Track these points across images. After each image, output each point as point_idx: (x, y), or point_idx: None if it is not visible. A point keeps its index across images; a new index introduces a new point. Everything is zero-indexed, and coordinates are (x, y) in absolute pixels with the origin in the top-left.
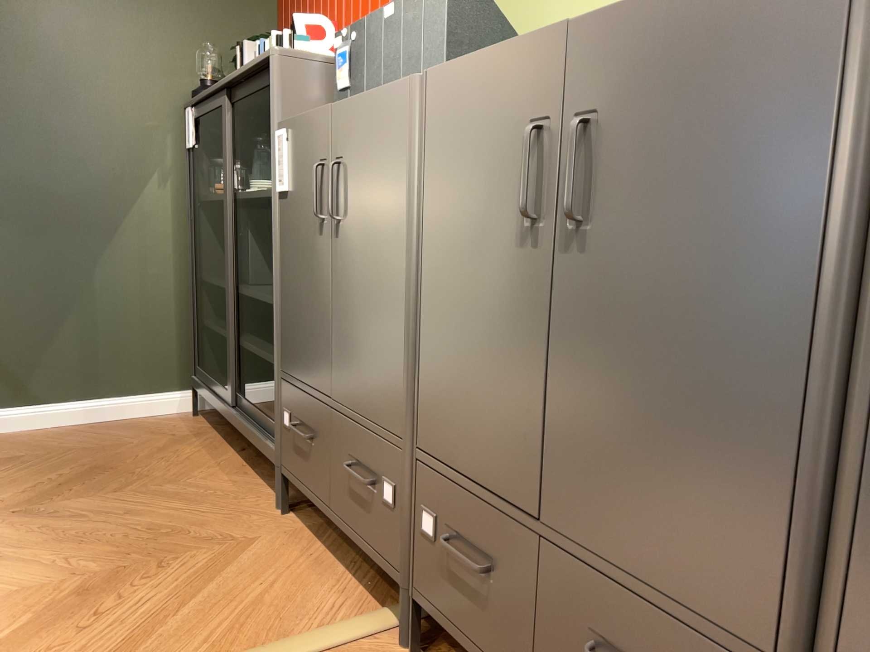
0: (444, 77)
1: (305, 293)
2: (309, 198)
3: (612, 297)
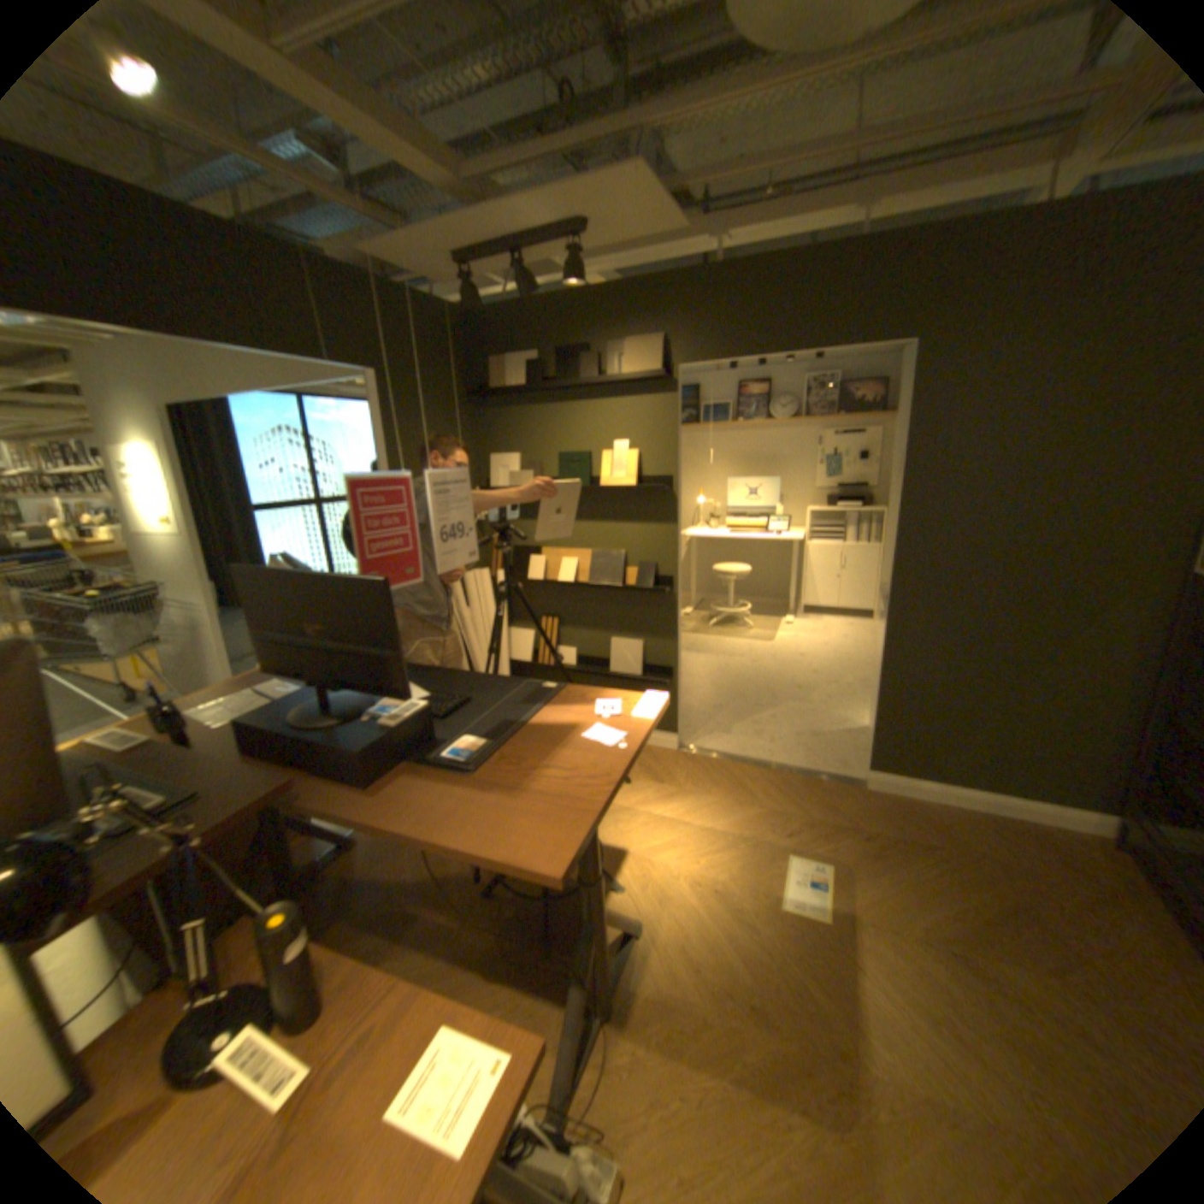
0: None
1: None
2: None
3: None
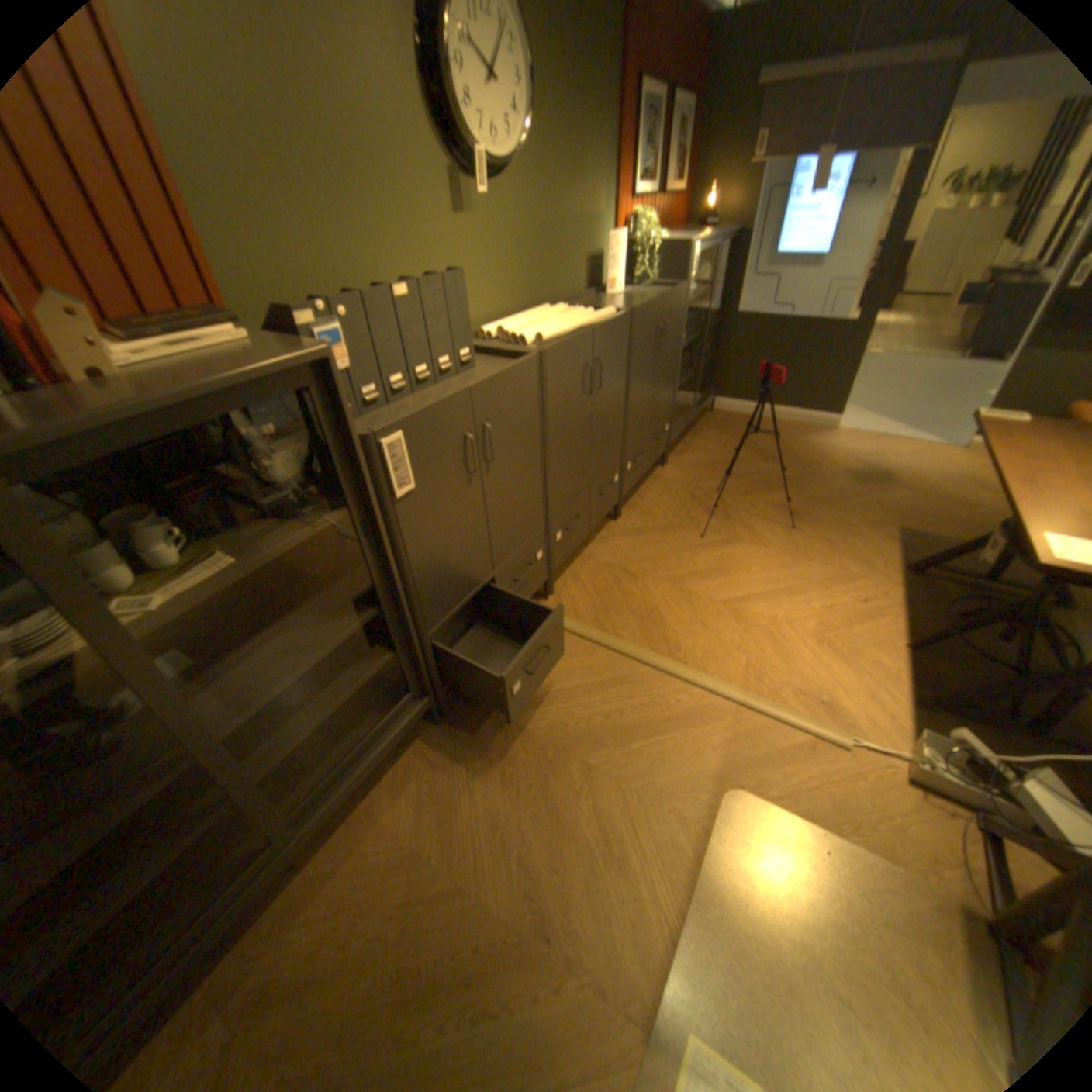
0: (554, 352)
1: (457, 541)
2: (452, 470)
3: (603, 406)
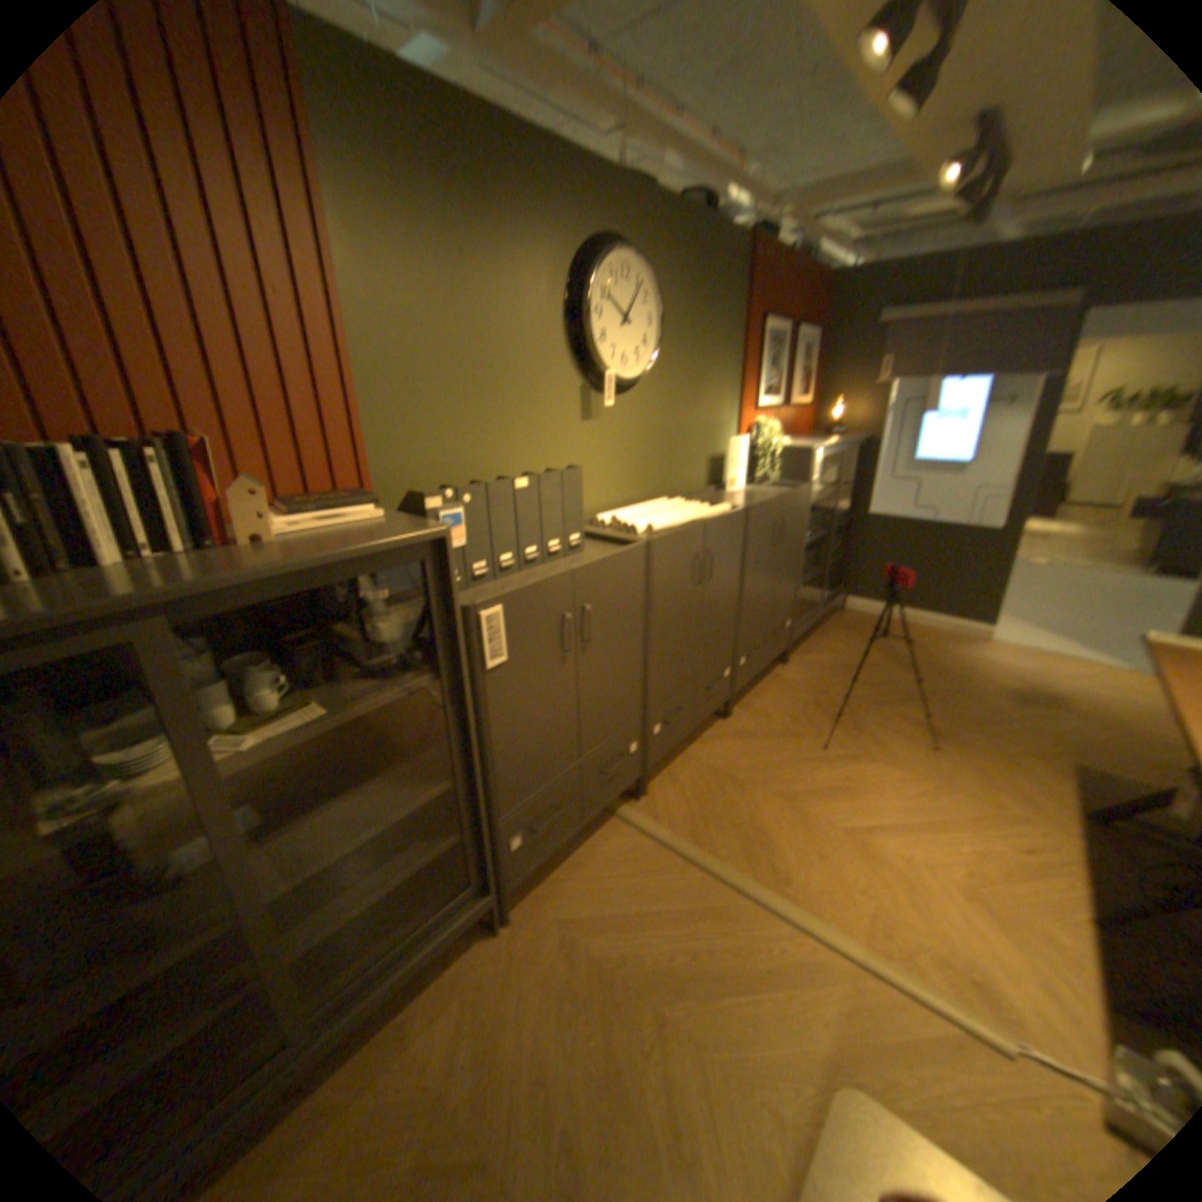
0: (662, 543)
1: (542, 721)
2: (545, 647)
3: (712, 597)
